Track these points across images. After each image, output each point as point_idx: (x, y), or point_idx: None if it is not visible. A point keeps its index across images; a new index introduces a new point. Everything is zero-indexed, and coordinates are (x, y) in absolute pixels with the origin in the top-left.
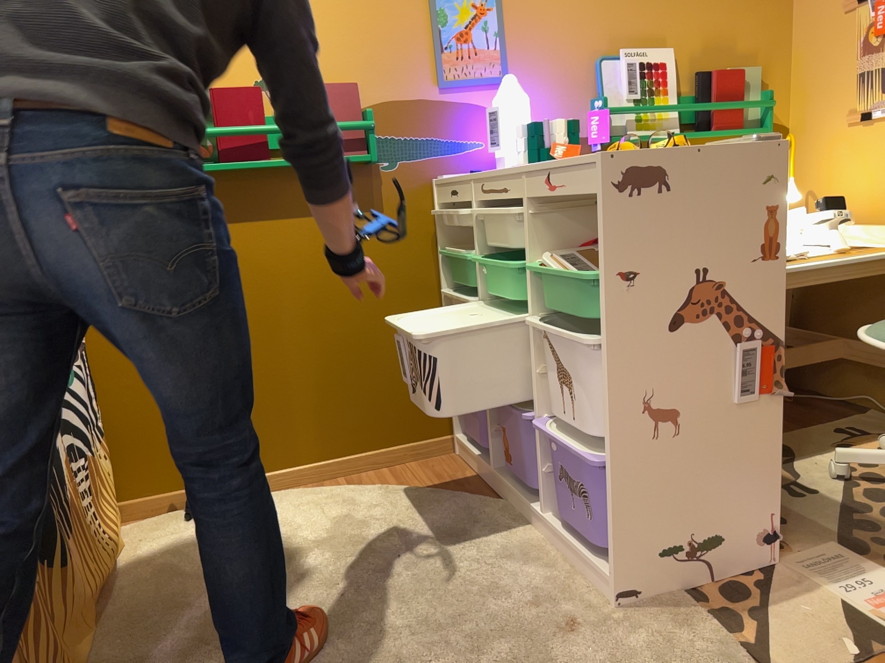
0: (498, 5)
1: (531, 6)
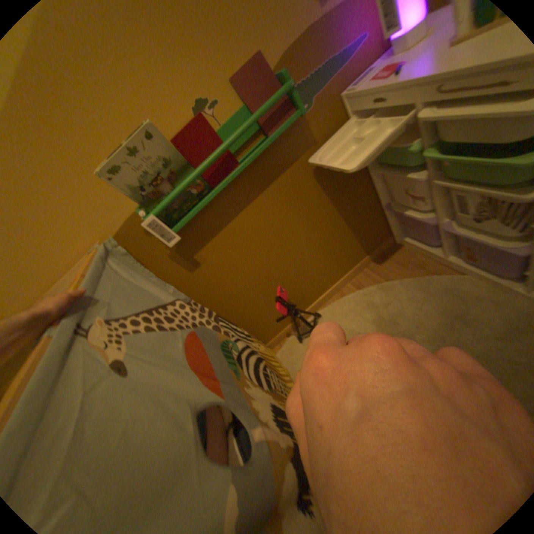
0: None
1: None
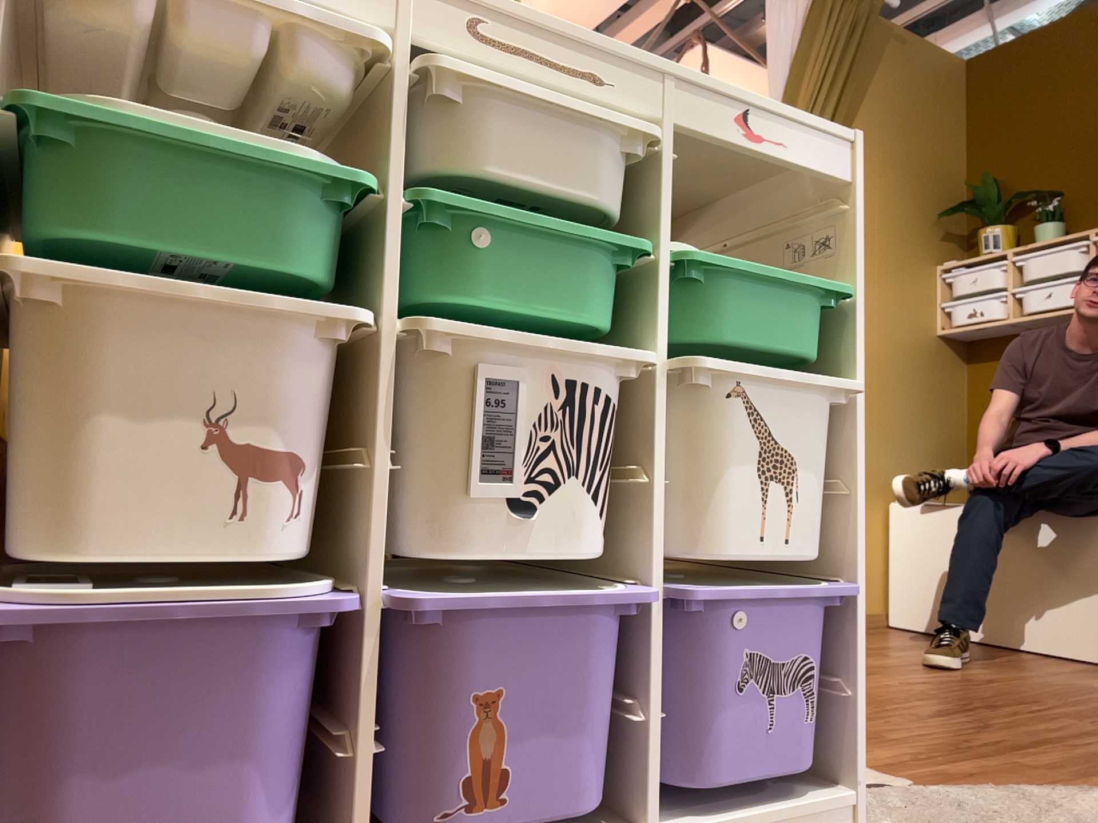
0: None
1: None
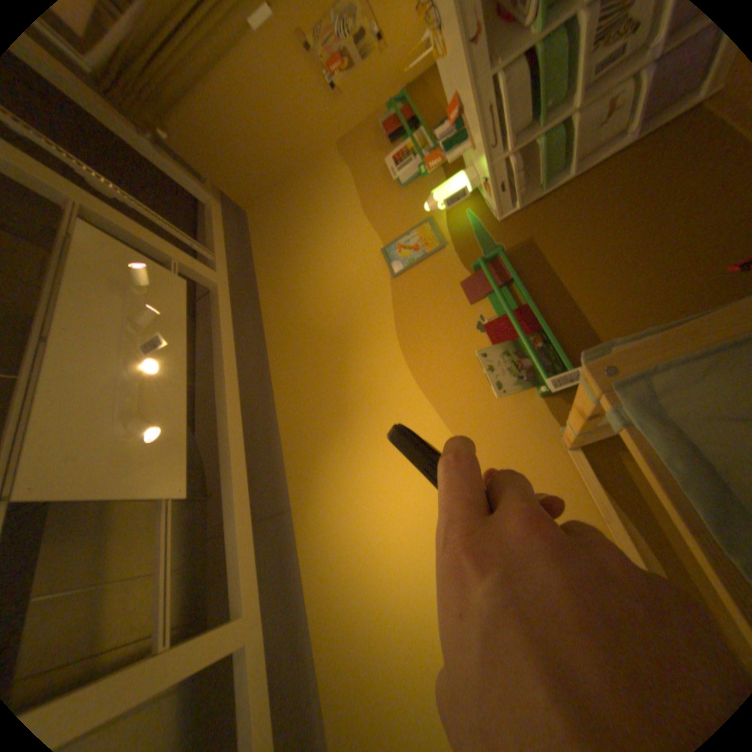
0: (396, 240)
1: (391, 227)
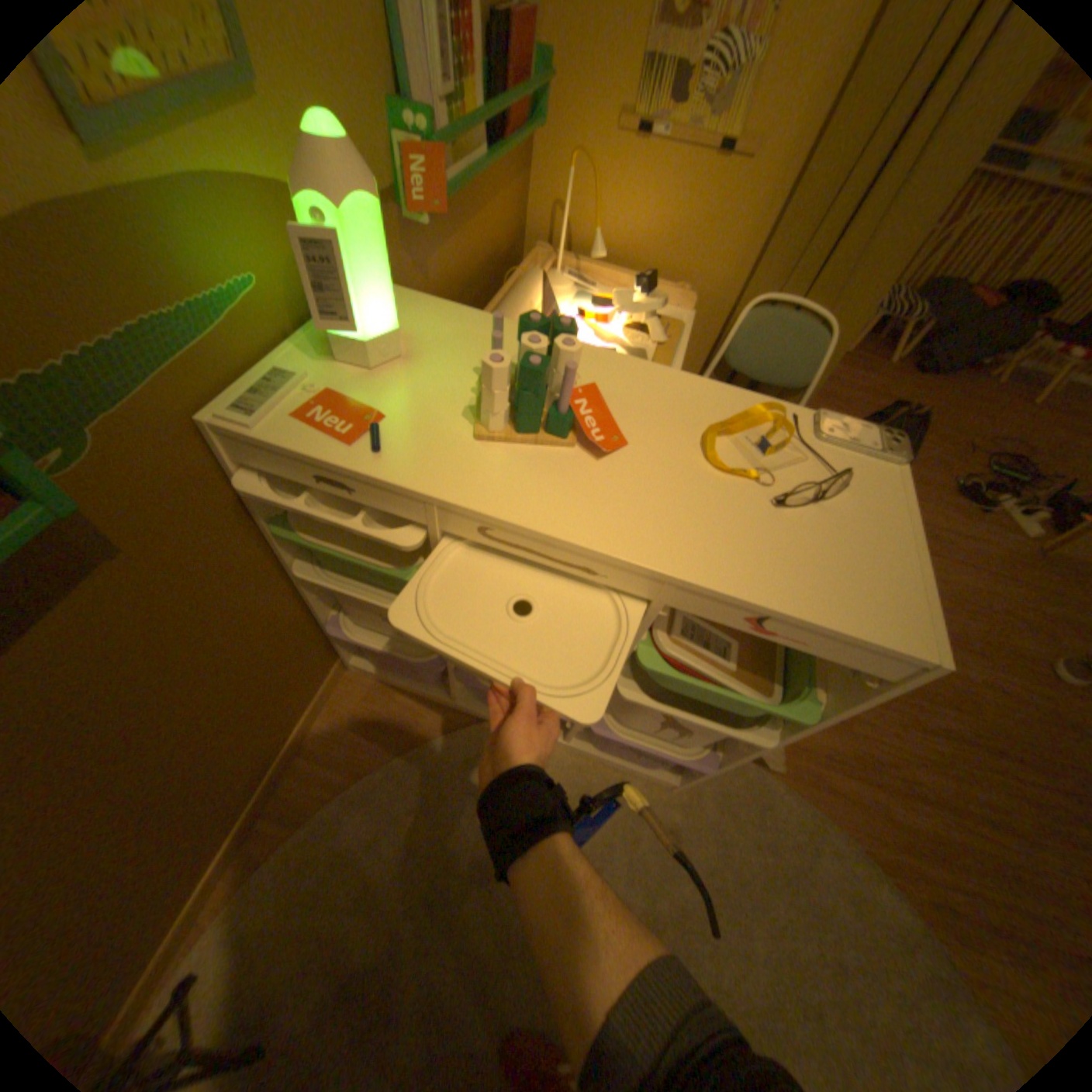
0: None
1: None
